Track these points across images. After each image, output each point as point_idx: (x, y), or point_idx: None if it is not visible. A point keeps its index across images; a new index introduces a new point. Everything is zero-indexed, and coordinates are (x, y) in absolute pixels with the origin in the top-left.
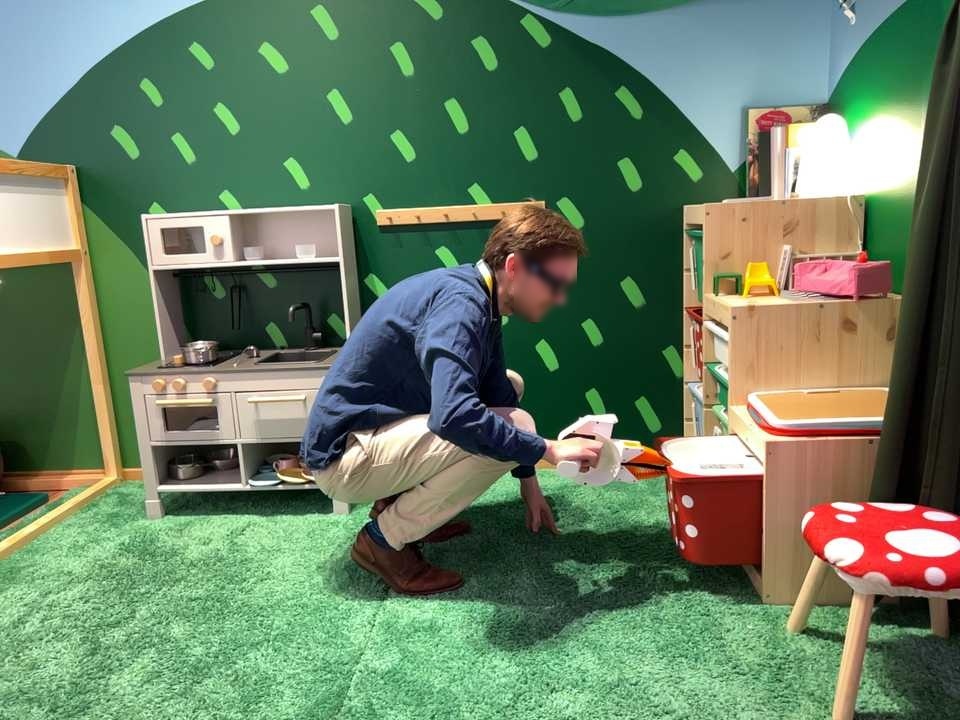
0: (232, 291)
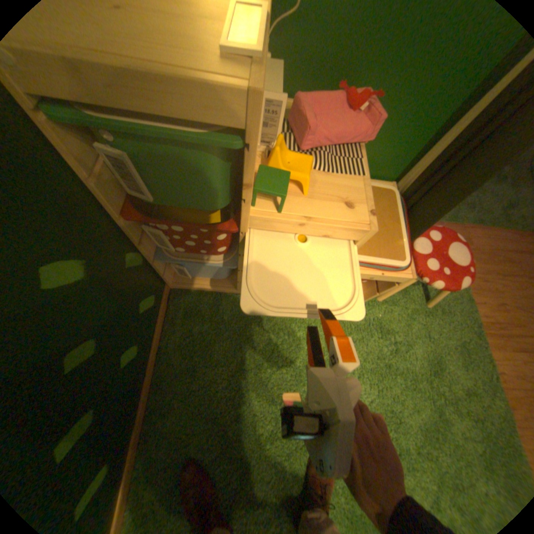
0: None
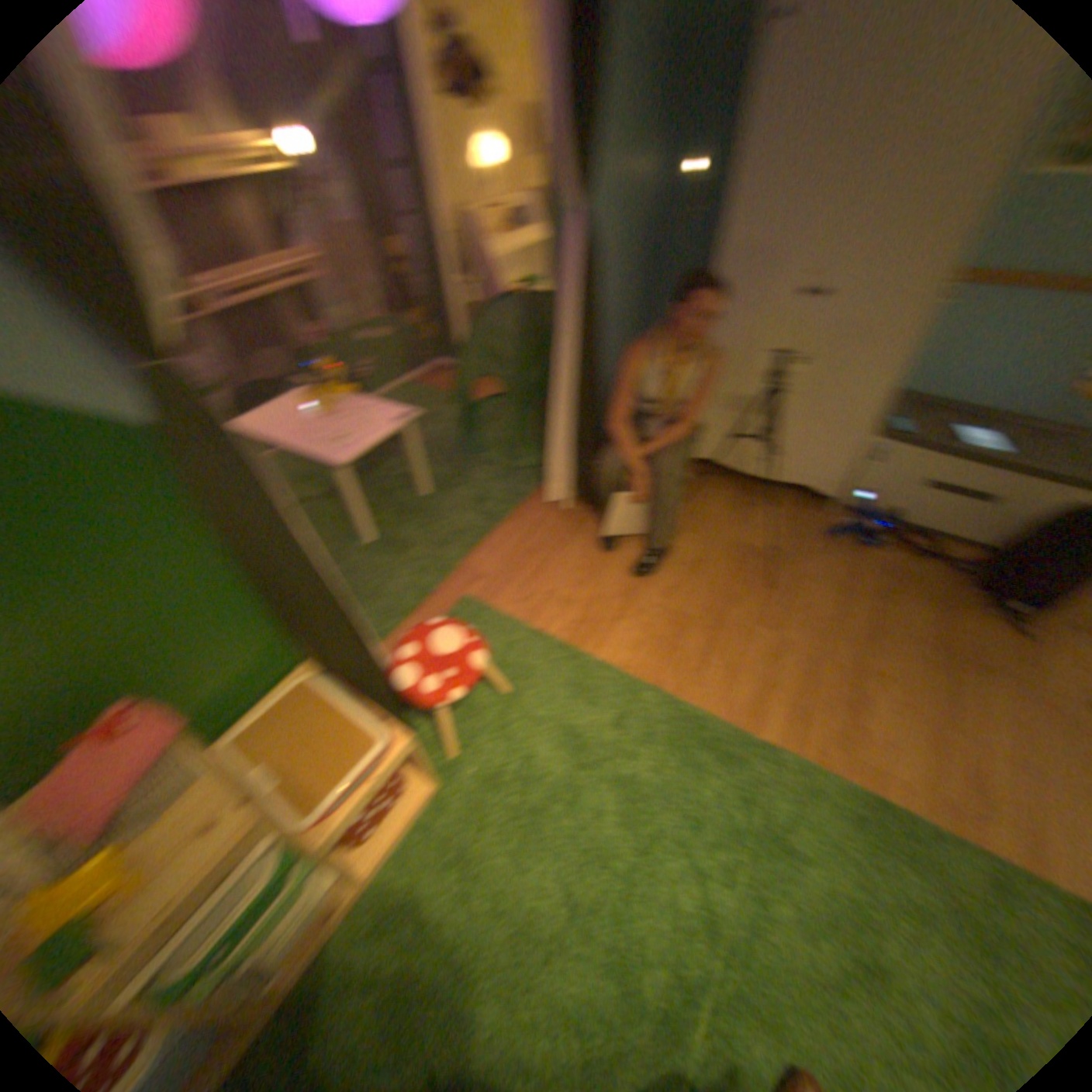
0: None
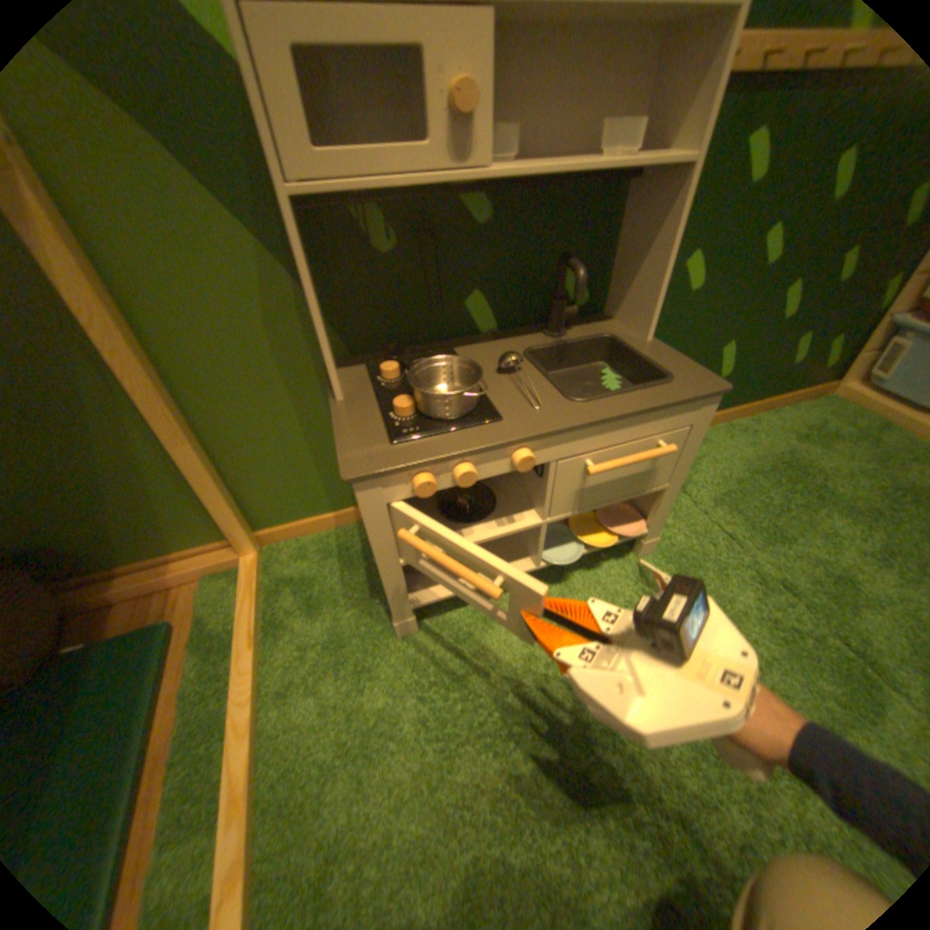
0: (419, 237)
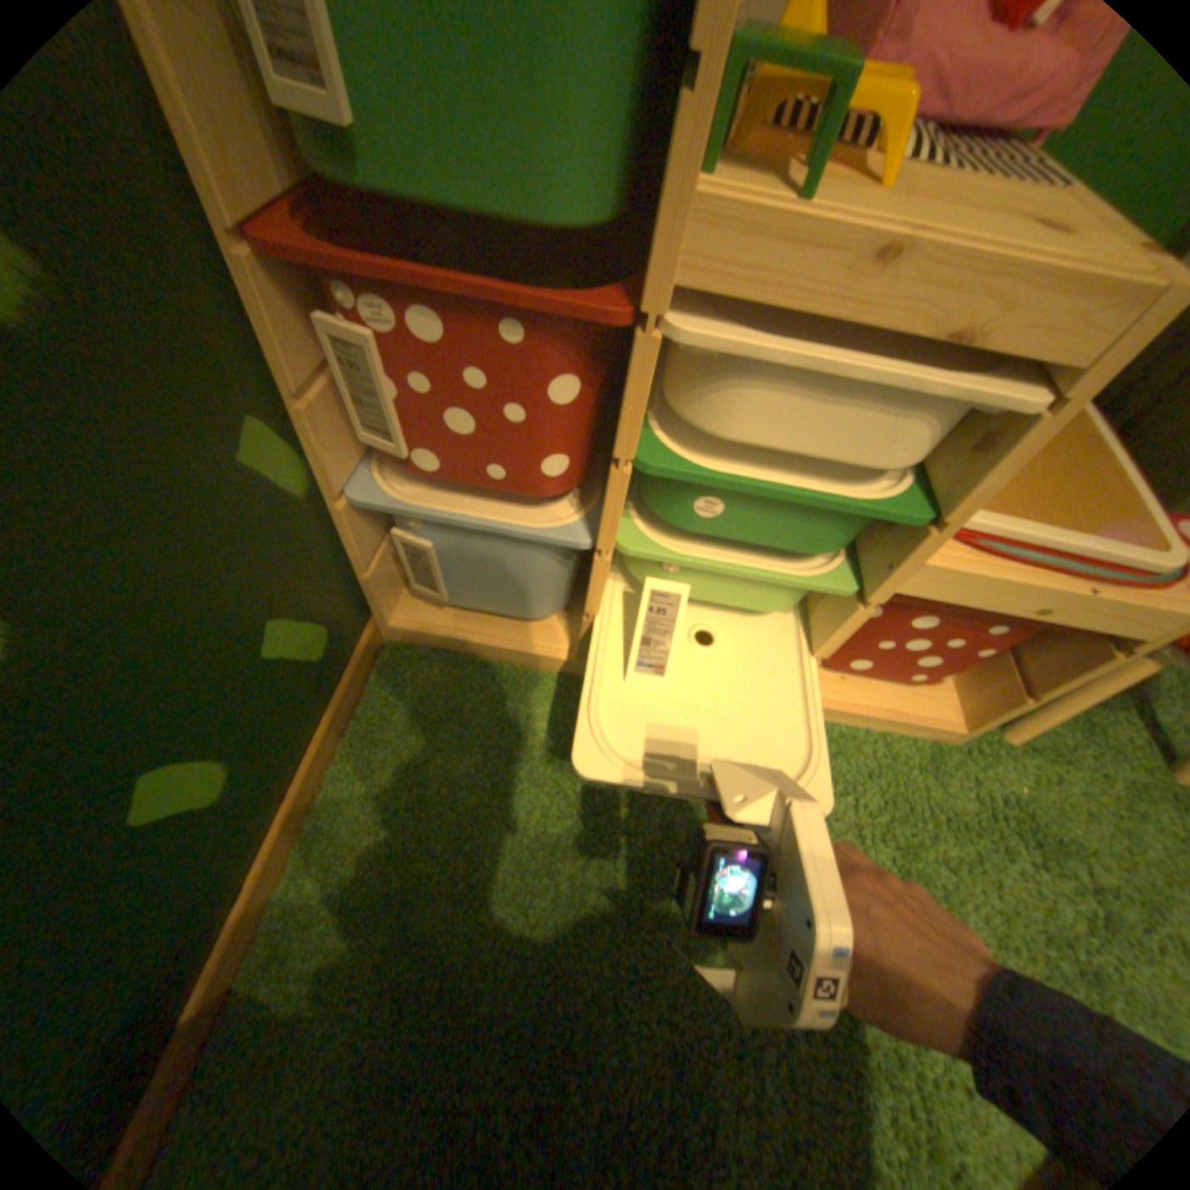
0: None
